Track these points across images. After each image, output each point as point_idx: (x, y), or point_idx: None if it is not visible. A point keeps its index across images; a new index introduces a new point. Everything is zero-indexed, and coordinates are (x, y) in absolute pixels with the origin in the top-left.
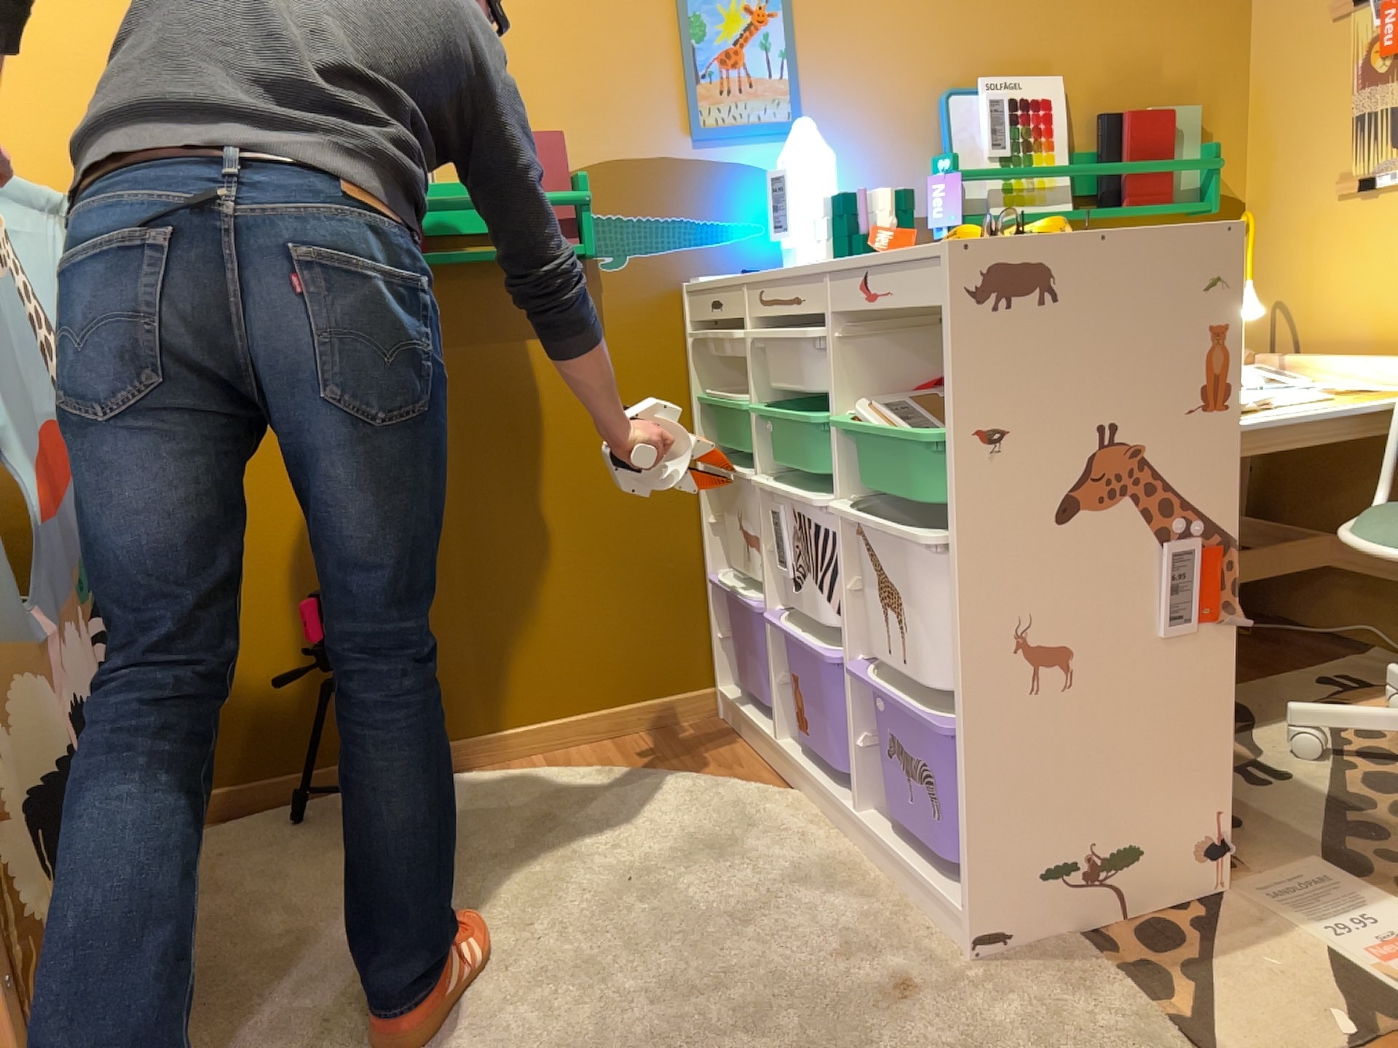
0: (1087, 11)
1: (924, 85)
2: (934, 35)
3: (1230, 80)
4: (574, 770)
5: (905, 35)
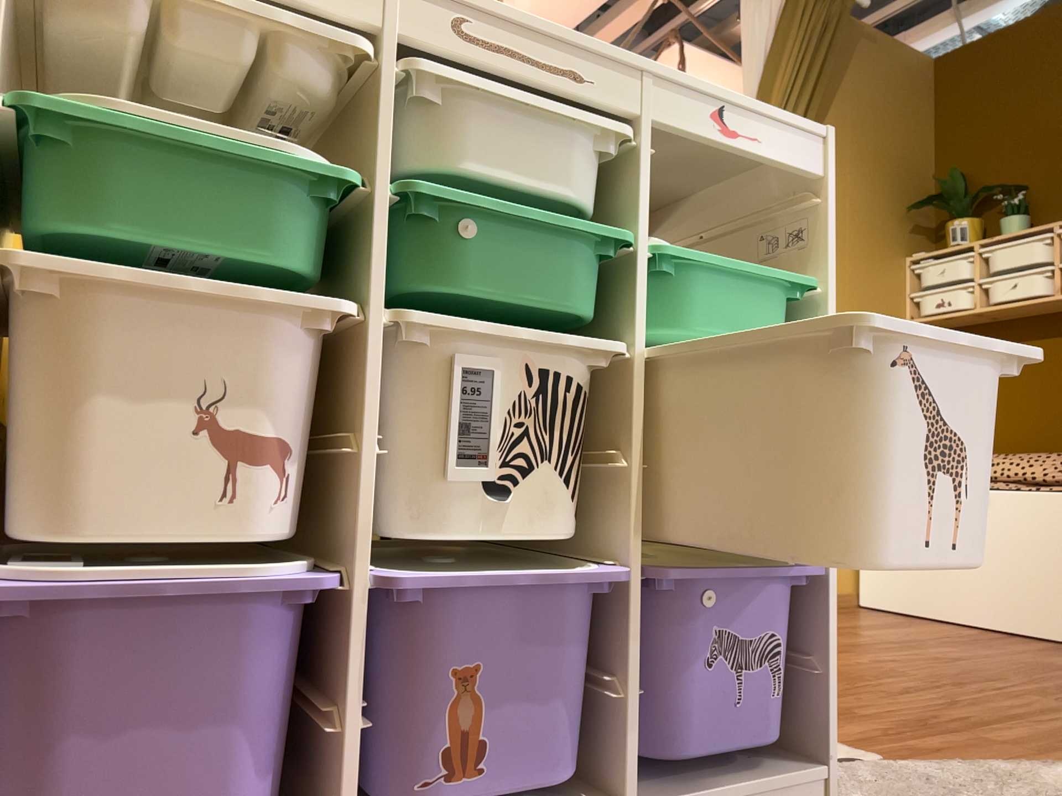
0: None
1: None
2: None
3: None
4: None
5: None
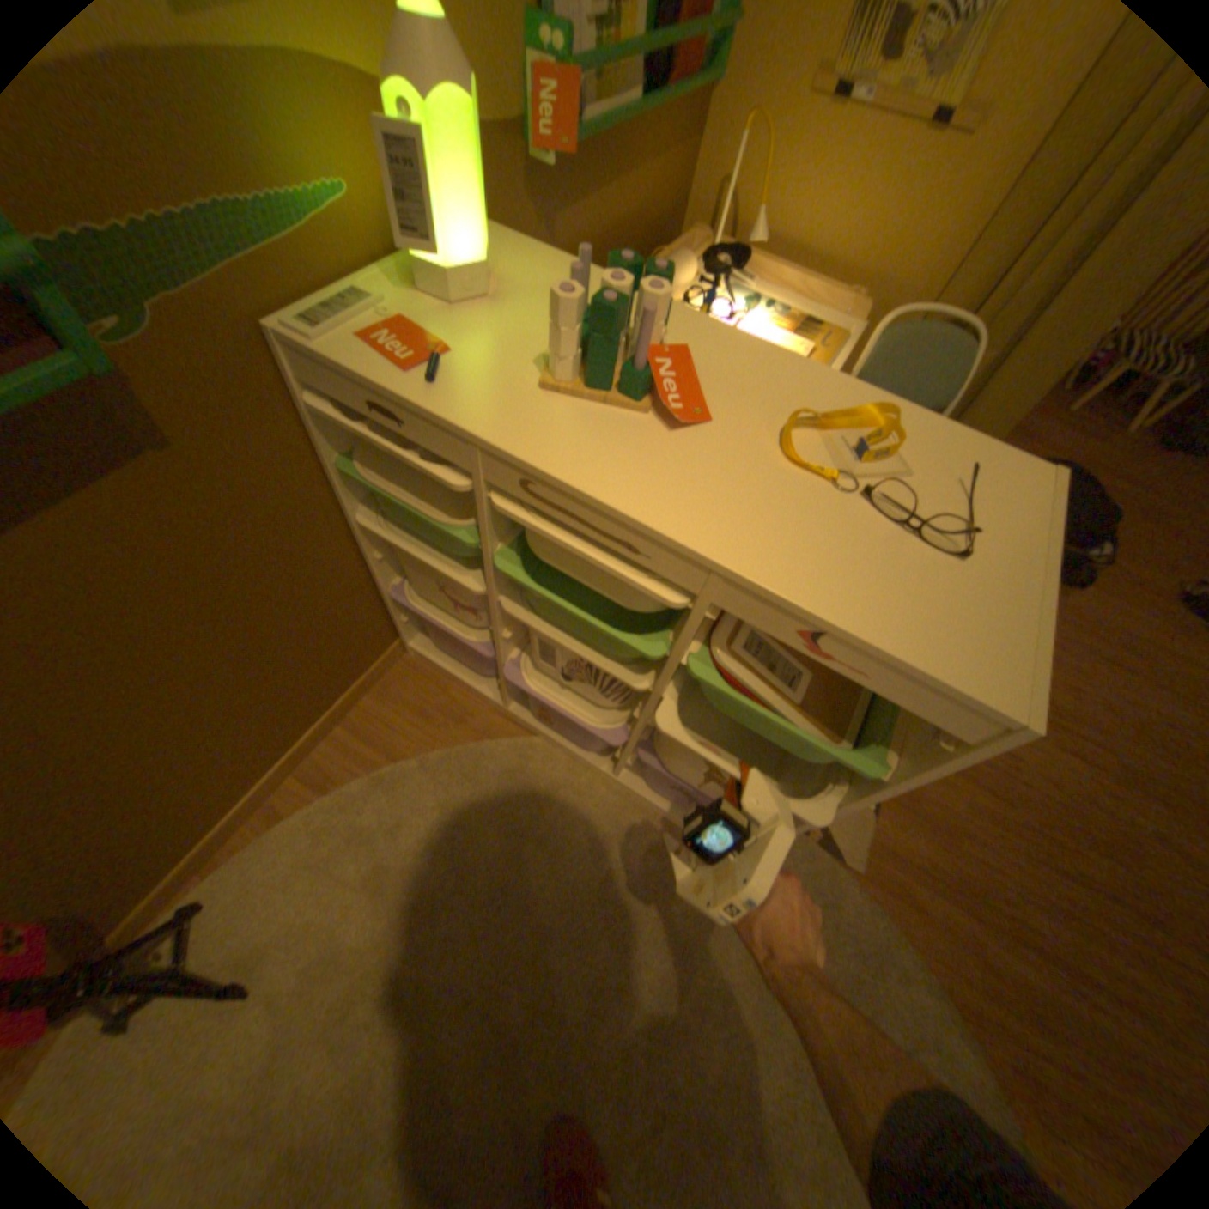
0: None
1: None
2: None
3: None
4: (345, 788)
5: None
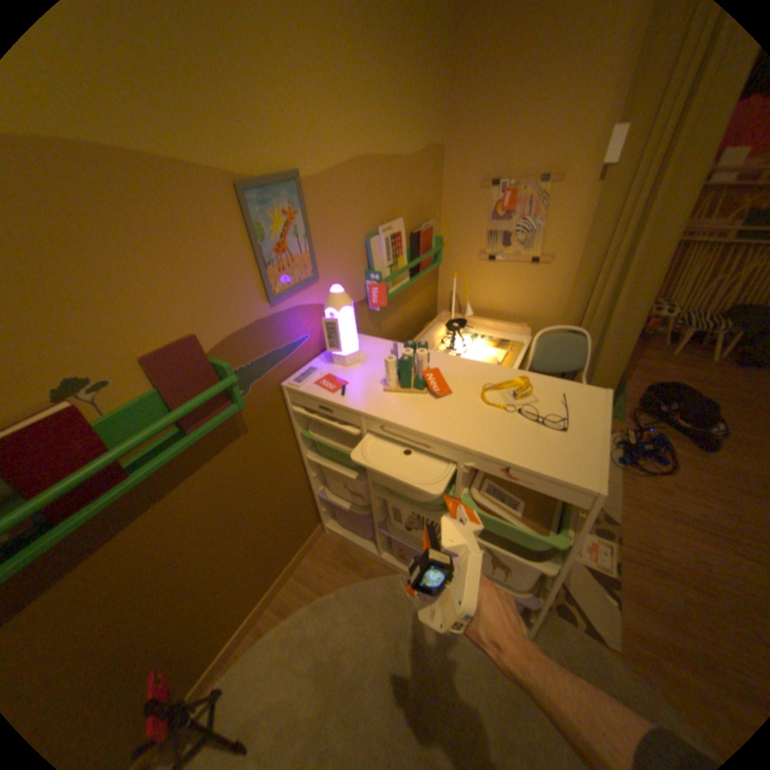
0: (406, 180)
1: (360, 234)
2: (361, 205)
3: (438, 203)
4: (295, 613)
5: (351, 208)
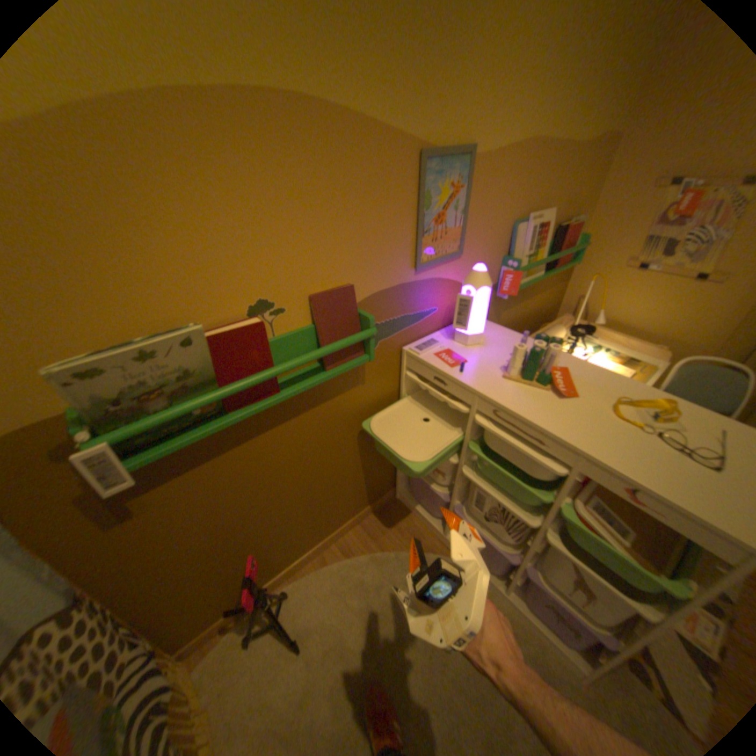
0: (571, 168)
1: (510, 218)
2: (520, 188)
3: (596, 198)
4: (357, 557)
5: (510, 190)
